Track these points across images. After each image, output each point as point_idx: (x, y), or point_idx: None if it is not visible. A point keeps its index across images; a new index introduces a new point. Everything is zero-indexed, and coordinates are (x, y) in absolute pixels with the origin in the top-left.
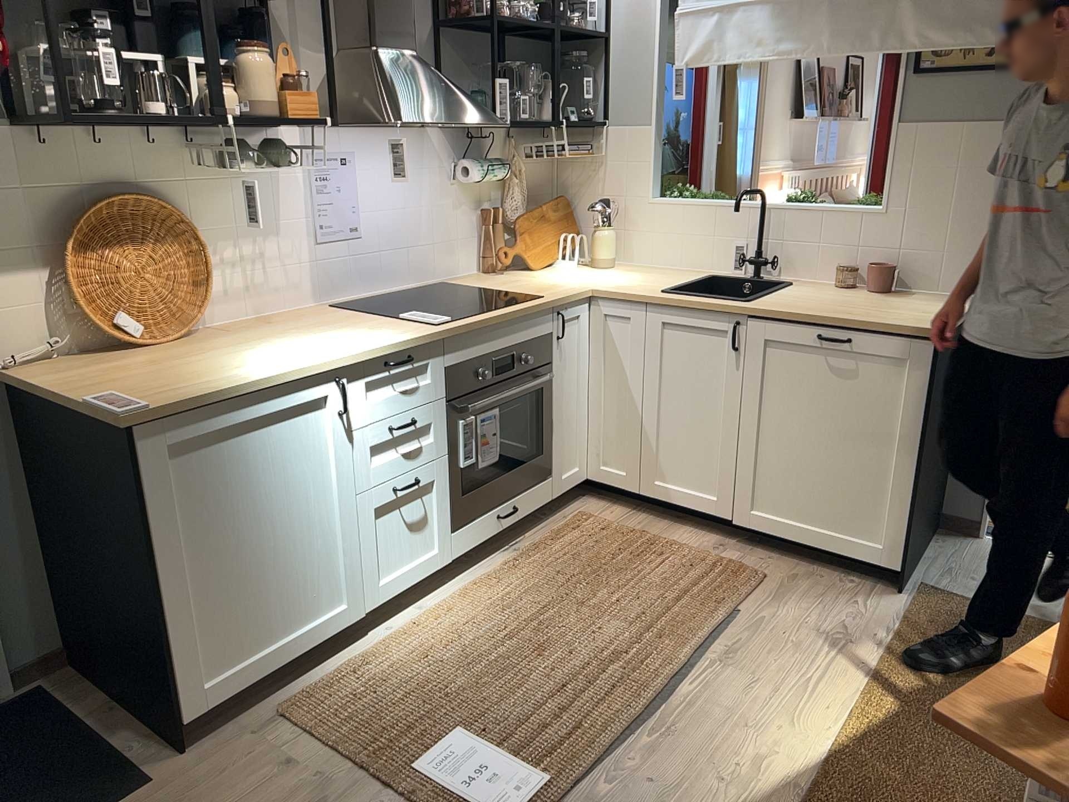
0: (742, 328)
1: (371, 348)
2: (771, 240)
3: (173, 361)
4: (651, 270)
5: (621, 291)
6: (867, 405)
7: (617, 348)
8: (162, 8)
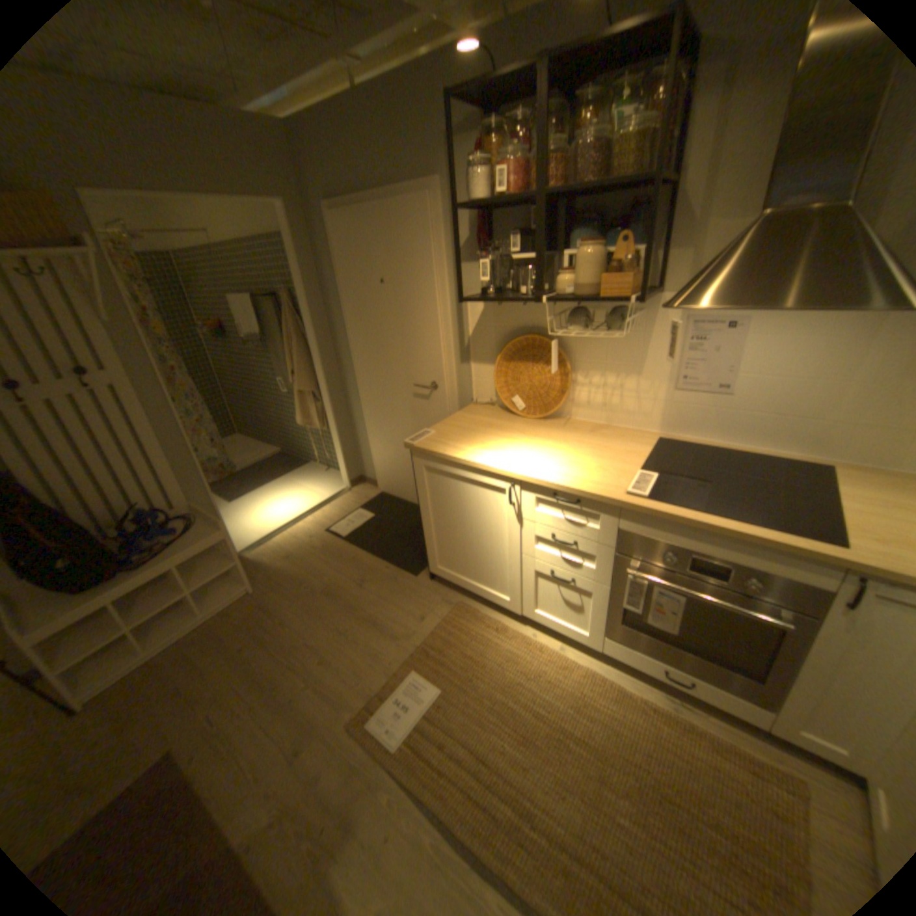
0: None
1: (541, 478)
2: None
3: (495, 429)
4: None
5: None
6: None
7: None
8: (584, 210)
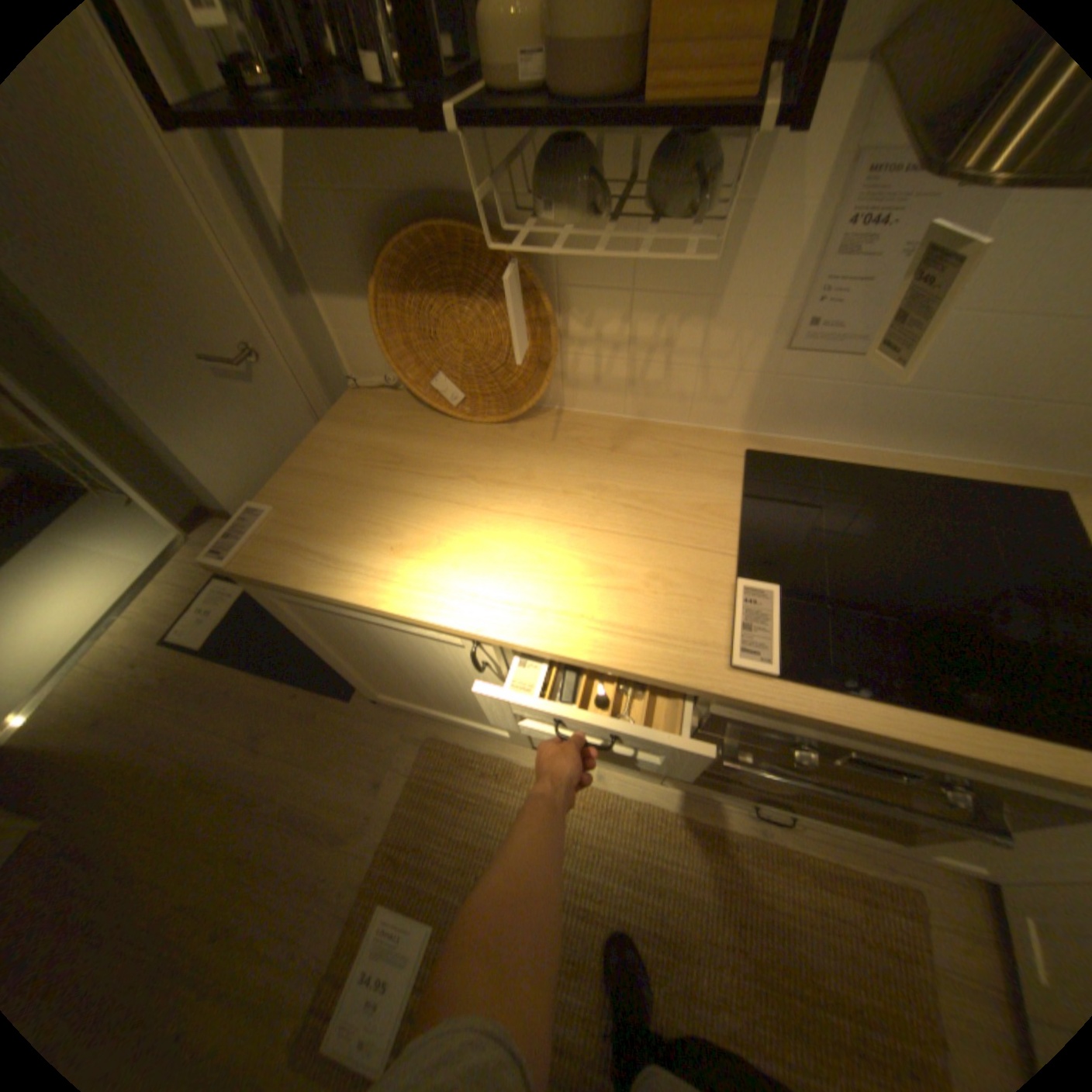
0: None
1: (539, 644)
2: None
3: (410, 472)
4: None
5: None
6: None
7: None
8: None
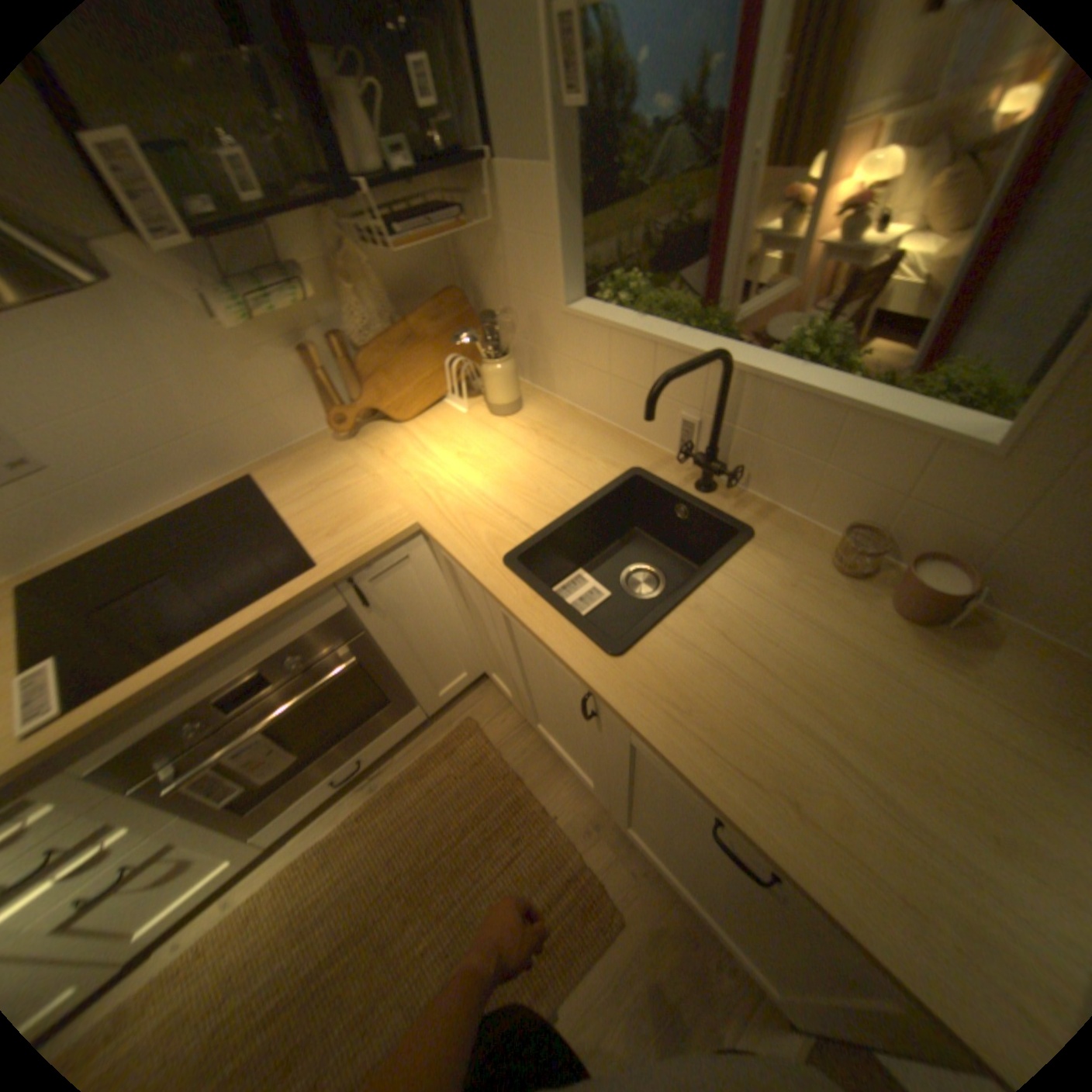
0: (595, 700)
1: None
2: (737, 428)
3: None
4: (563, 426)
5: (445, 546)
6: (786, 930)
7: (468, 593)
8: None
